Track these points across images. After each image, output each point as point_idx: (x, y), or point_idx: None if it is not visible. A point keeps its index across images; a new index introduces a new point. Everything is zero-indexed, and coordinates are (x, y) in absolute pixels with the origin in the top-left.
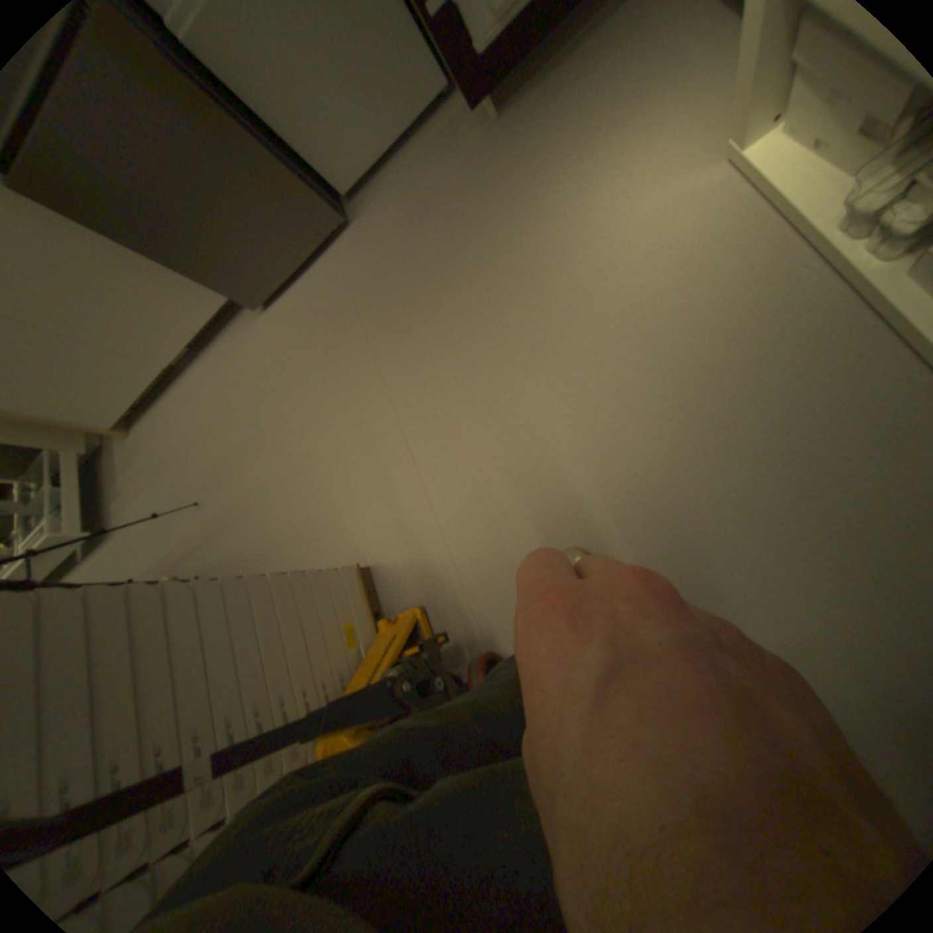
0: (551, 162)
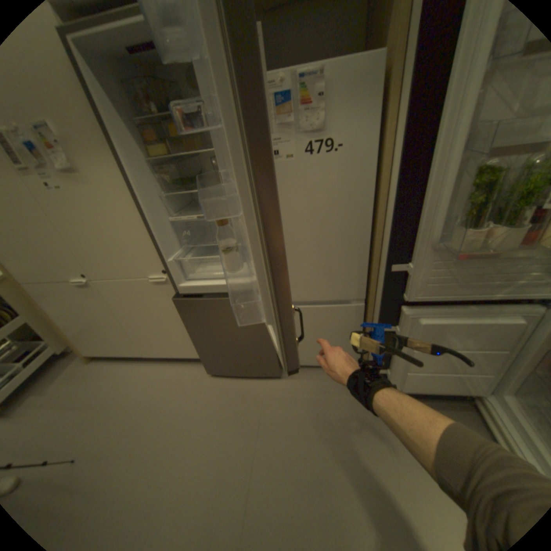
0: (398, 462)
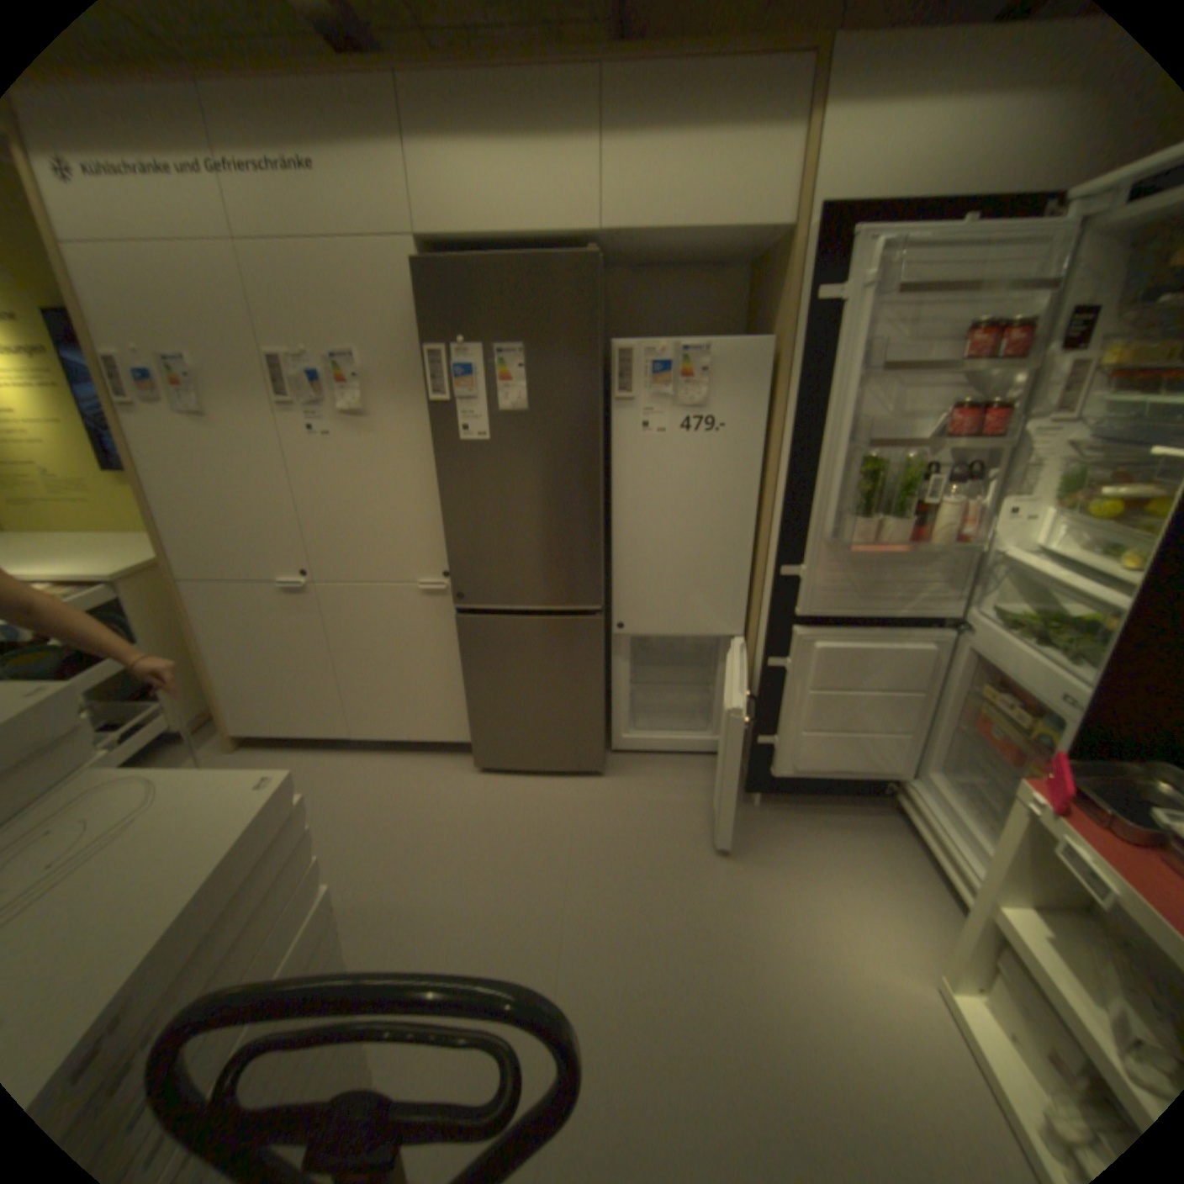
0: (792, 877)
